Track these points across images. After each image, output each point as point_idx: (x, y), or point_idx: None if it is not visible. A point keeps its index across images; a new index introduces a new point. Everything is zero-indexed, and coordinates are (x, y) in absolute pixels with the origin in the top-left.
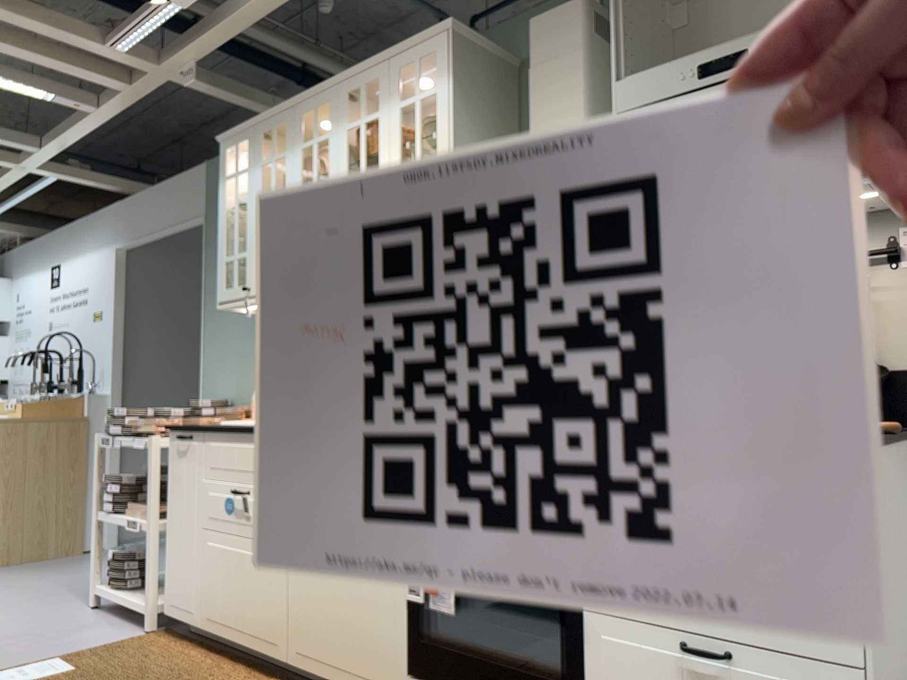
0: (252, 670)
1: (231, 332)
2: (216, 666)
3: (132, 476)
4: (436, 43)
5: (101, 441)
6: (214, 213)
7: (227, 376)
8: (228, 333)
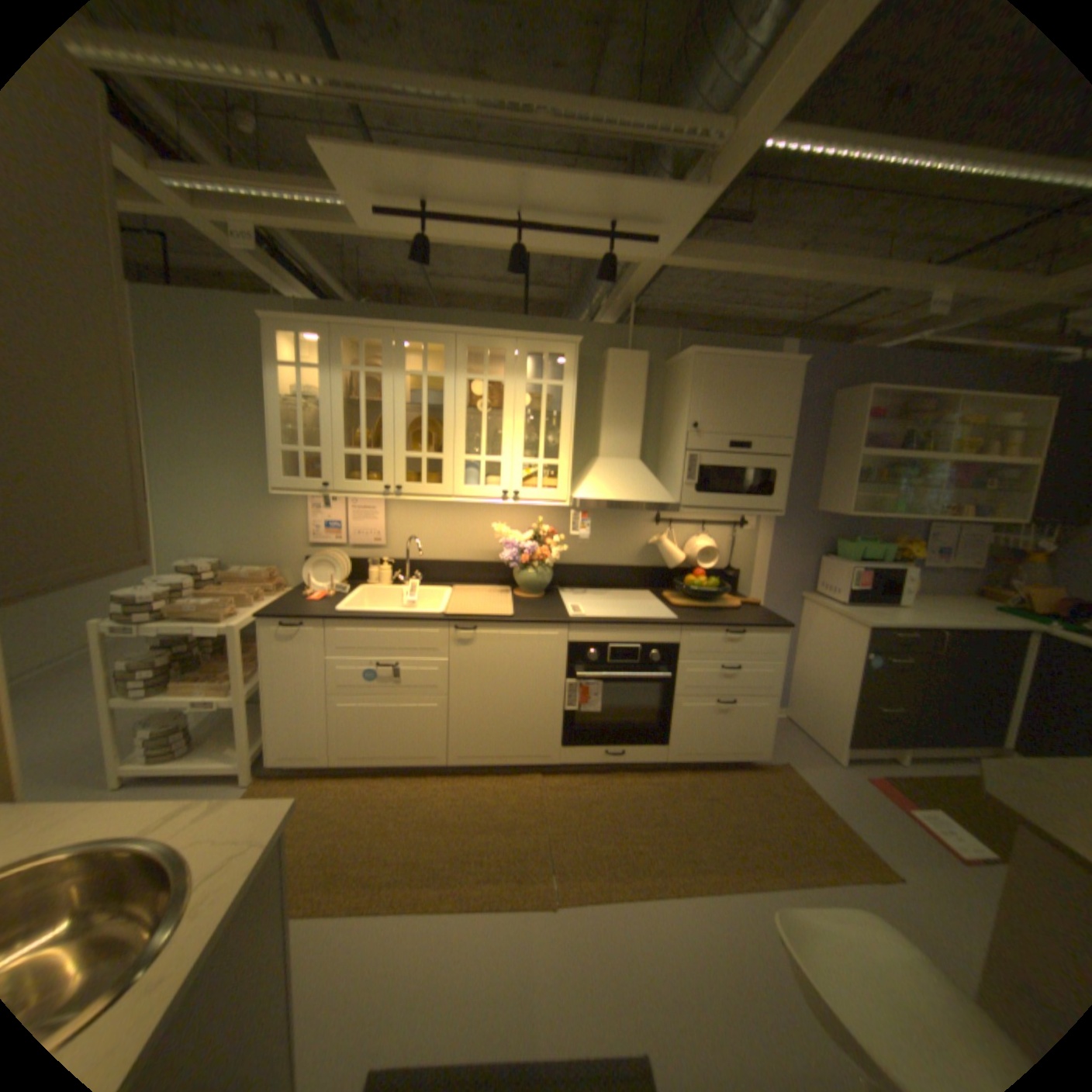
0: (400, 778)
1: (207, 493)
2: (369, 788)
3: (153, 658)
4: (566, 348)
5: (104, 630)
6: (155, 353)
7: (204, 536)
8: (201, 493)
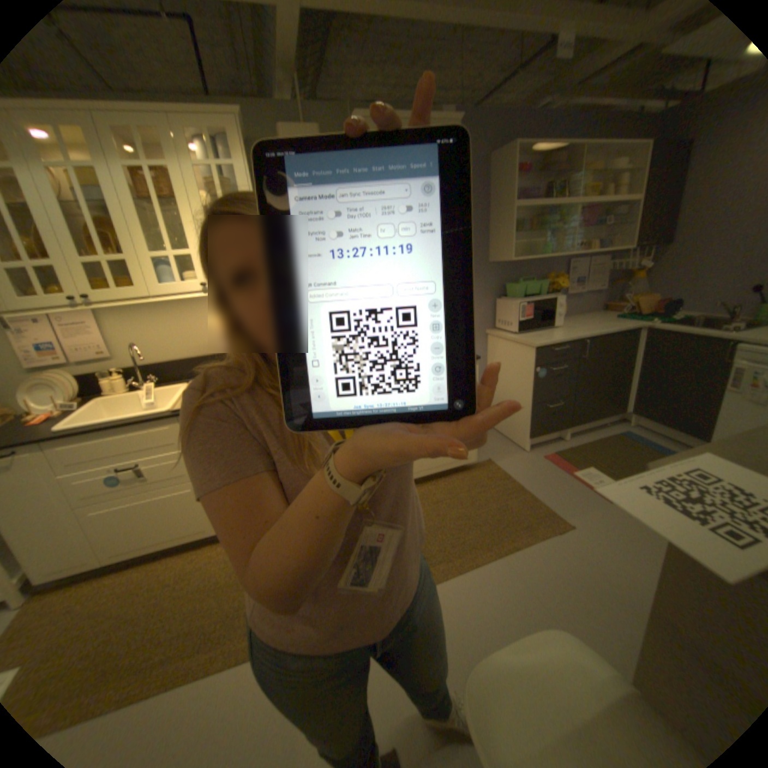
0: (178, 555)
1: None
2: (147, 572)
3: None
4: (224, 120)
5: None
6: None
7: None
8: None
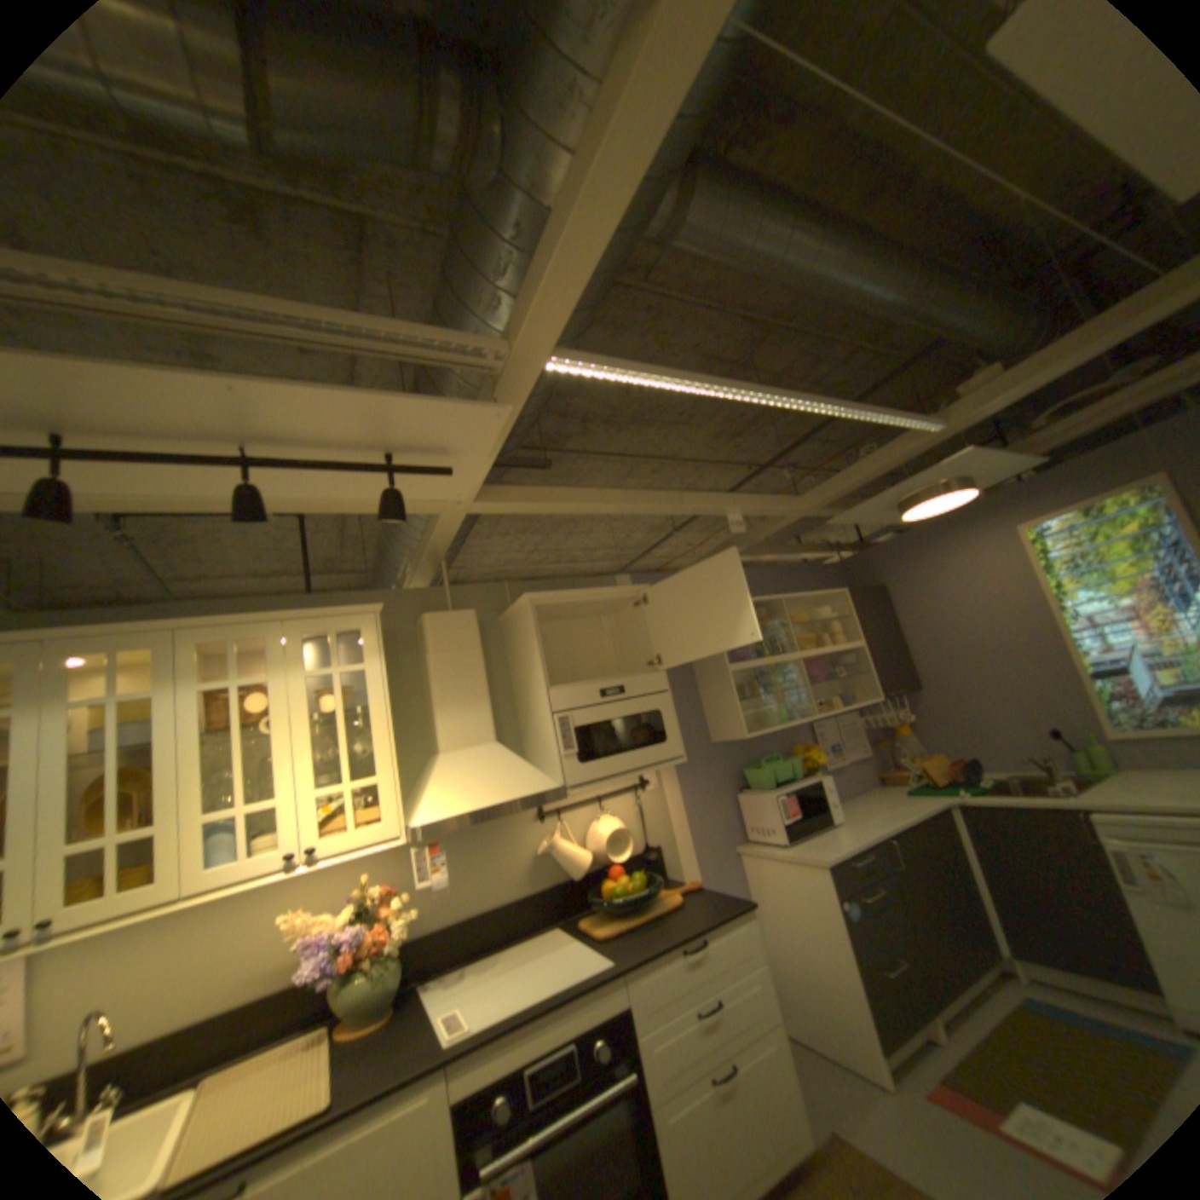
0: None
1: None
2: None
3: None
4: (361, 619)
5: None
6: None
7: None
8: None
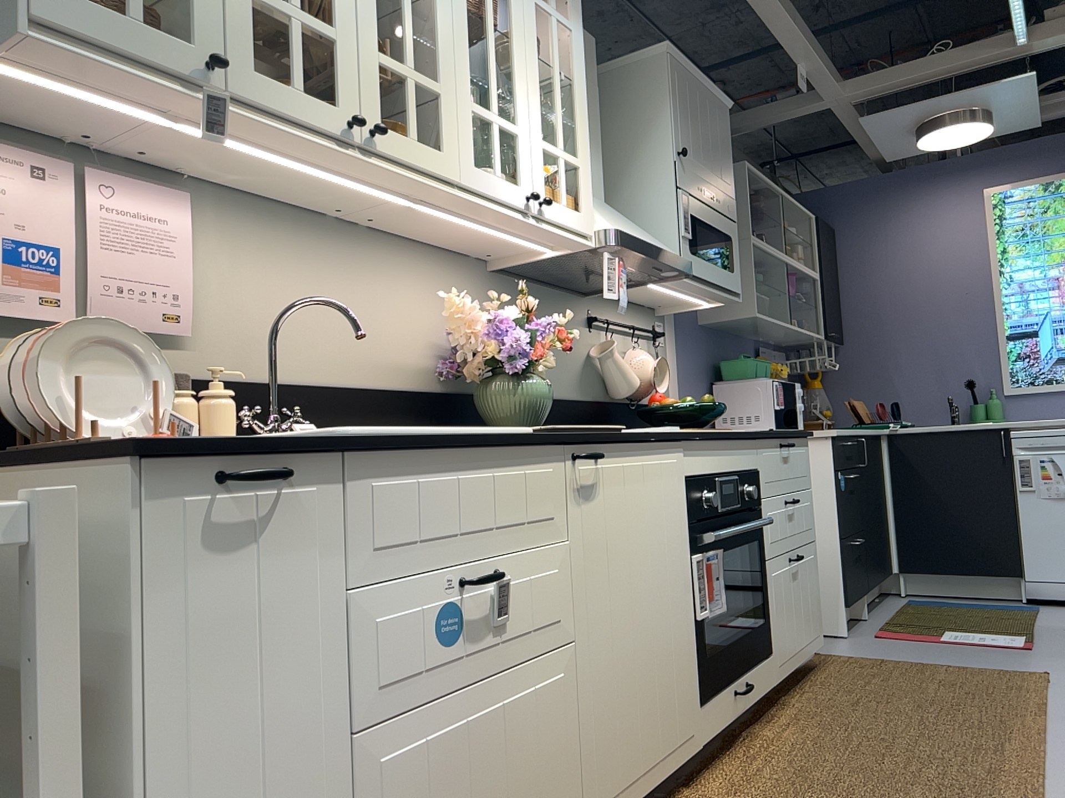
0: None
1: None
2: None
3: None
4: None
5: None
6: None
7: None
8: None
